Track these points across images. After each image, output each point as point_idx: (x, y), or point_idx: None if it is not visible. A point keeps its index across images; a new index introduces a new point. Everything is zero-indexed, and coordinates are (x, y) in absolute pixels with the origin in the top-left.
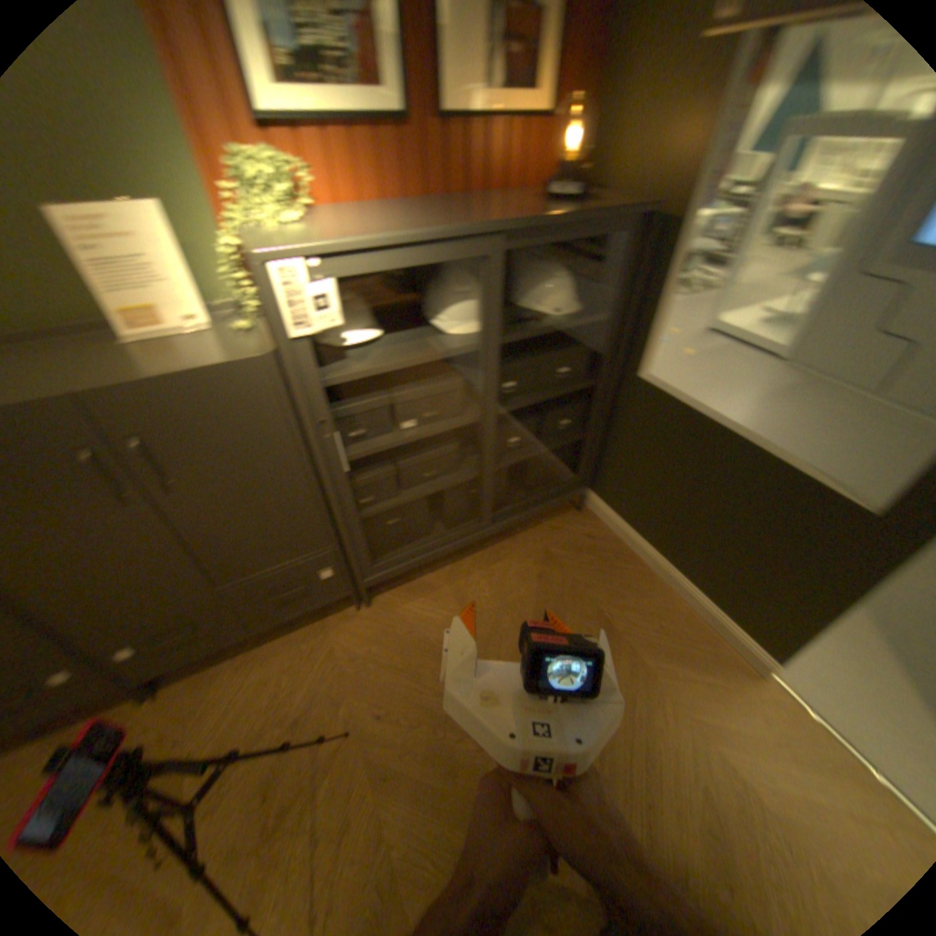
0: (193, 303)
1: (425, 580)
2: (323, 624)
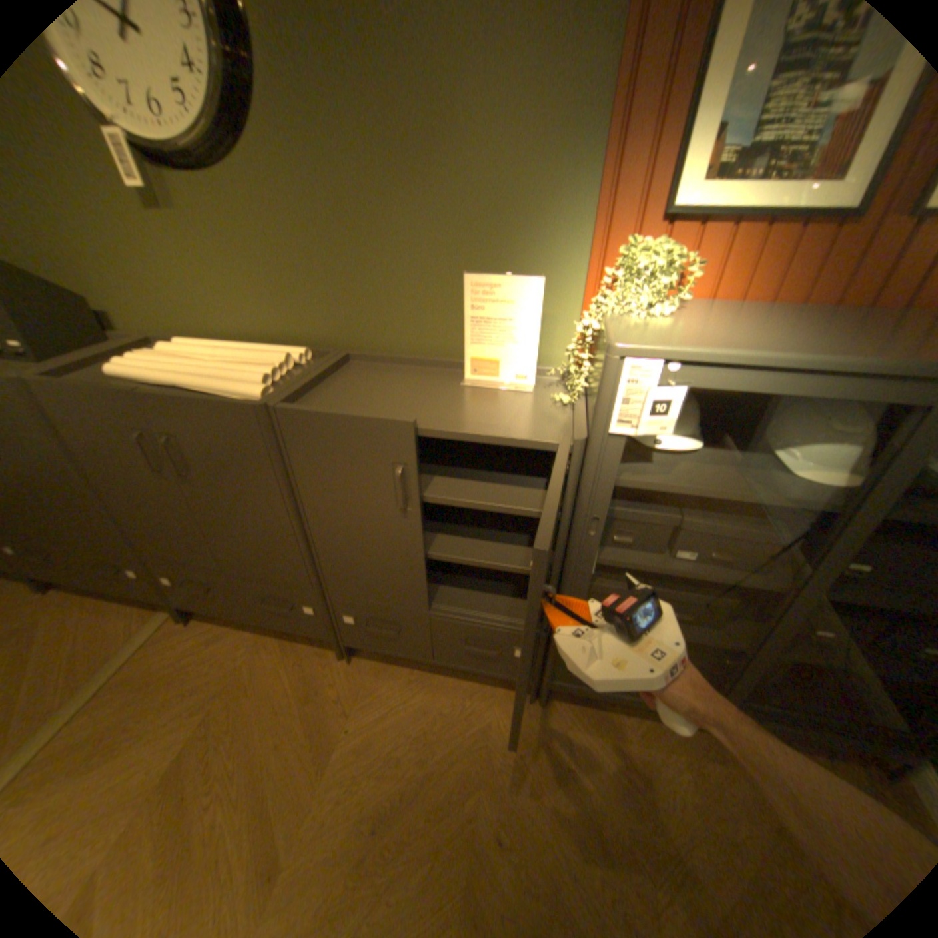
0: (532, 367)
1: (615, 721)
2: (493, 693)
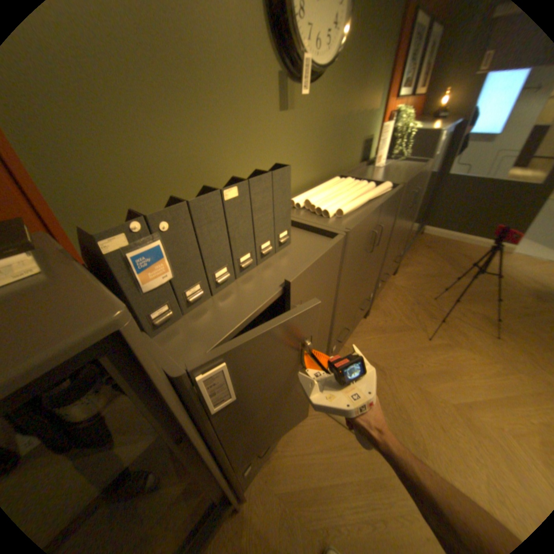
0: (385, 154)
1: (402, 263)
2: (389, 282)
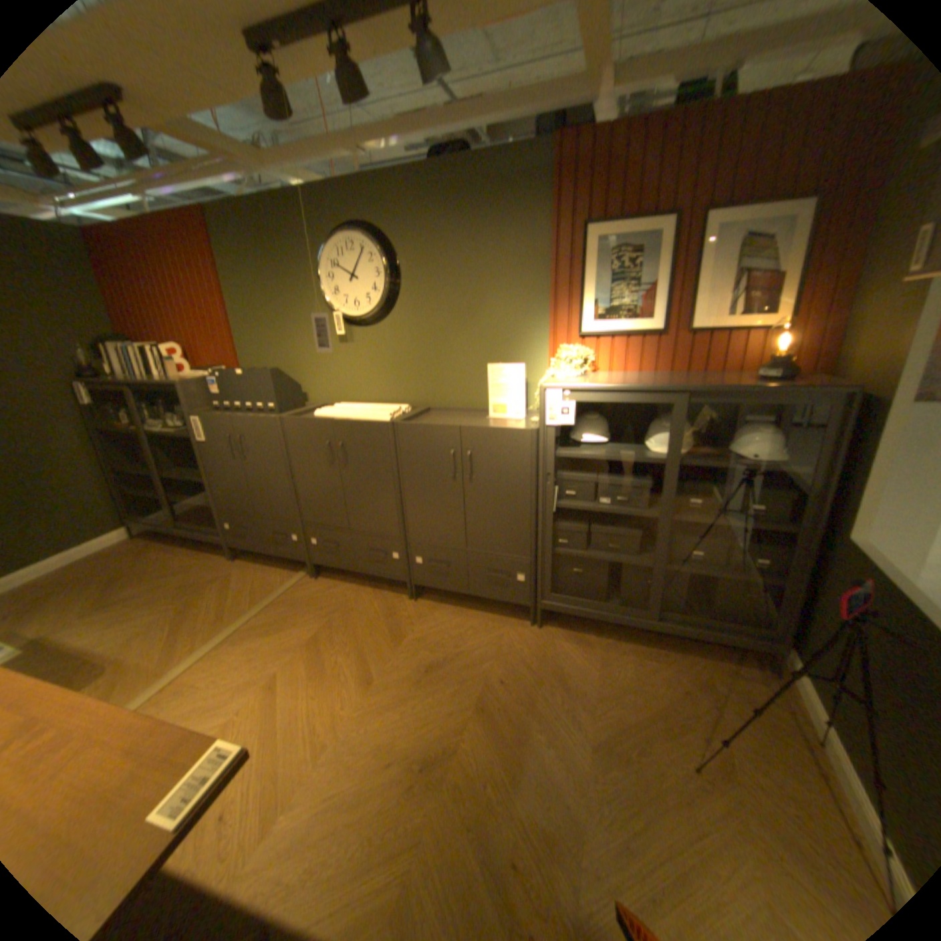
0: (523, 408)
1: (588, 639)
2: (508, 621)
